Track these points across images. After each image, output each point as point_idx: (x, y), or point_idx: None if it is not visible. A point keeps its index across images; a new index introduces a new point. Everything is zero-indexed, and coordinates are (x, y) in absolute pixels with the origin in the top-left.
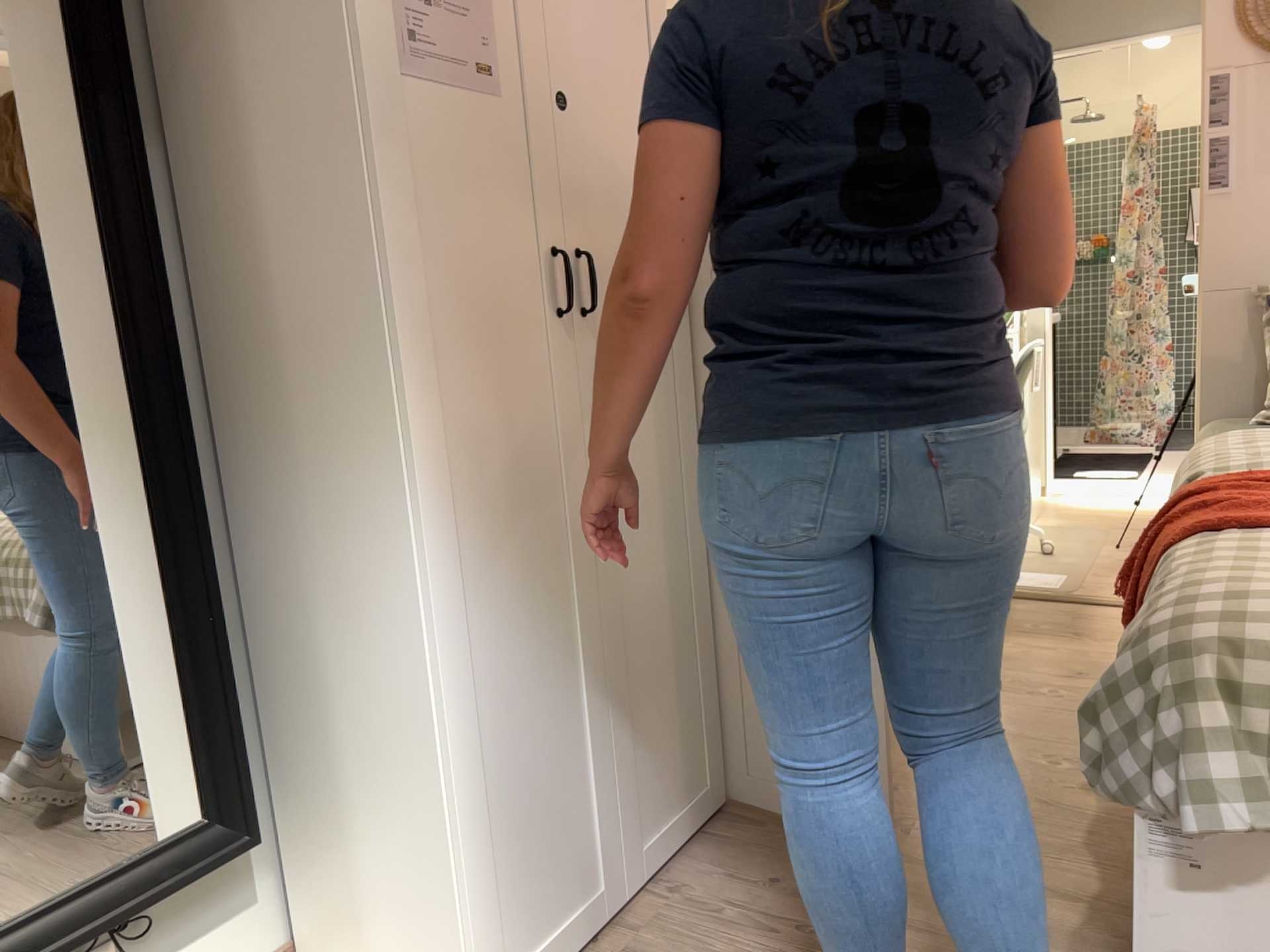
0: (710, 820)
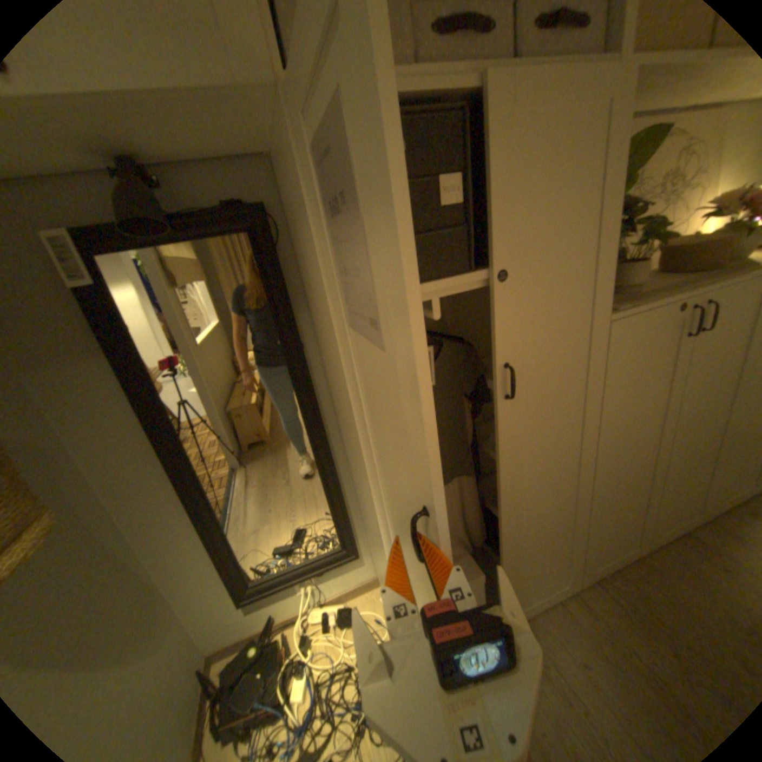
0: (573, 597)
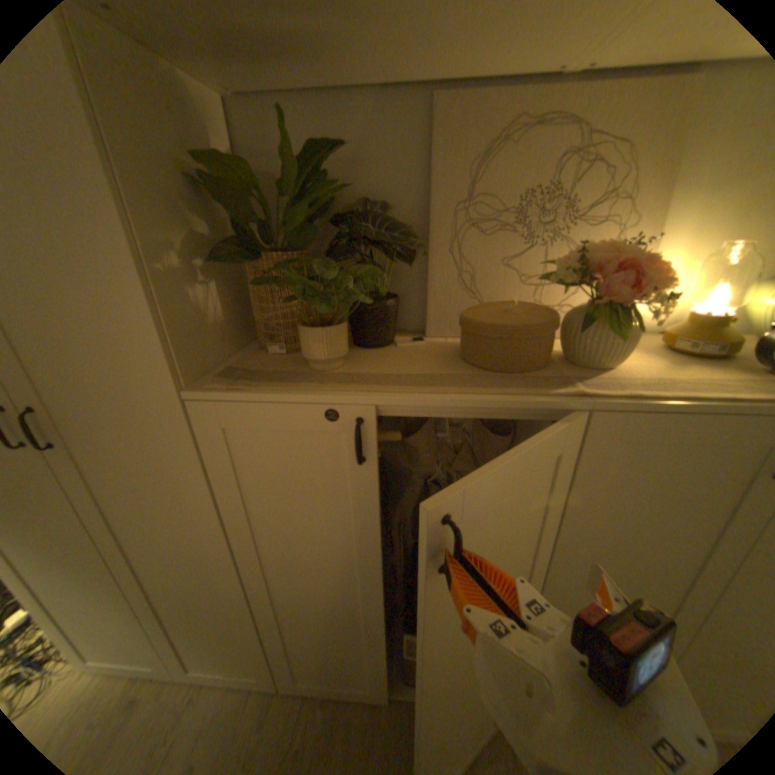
0: (265, 694)
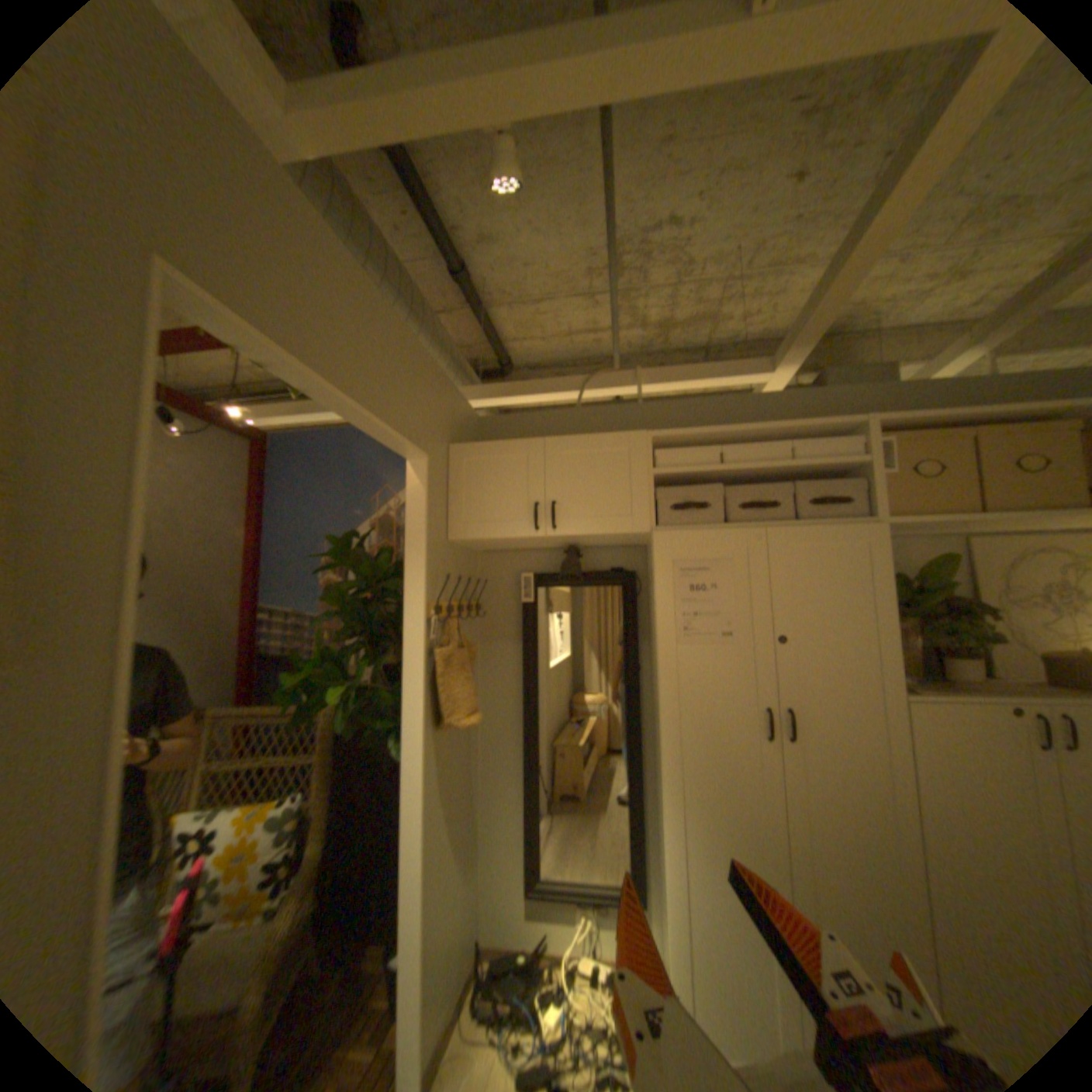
0: None
